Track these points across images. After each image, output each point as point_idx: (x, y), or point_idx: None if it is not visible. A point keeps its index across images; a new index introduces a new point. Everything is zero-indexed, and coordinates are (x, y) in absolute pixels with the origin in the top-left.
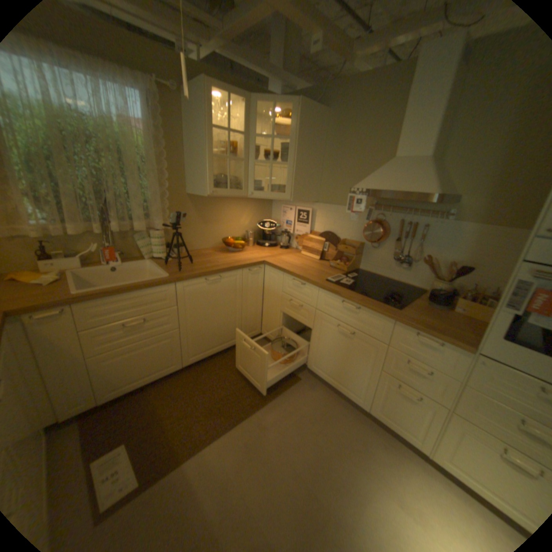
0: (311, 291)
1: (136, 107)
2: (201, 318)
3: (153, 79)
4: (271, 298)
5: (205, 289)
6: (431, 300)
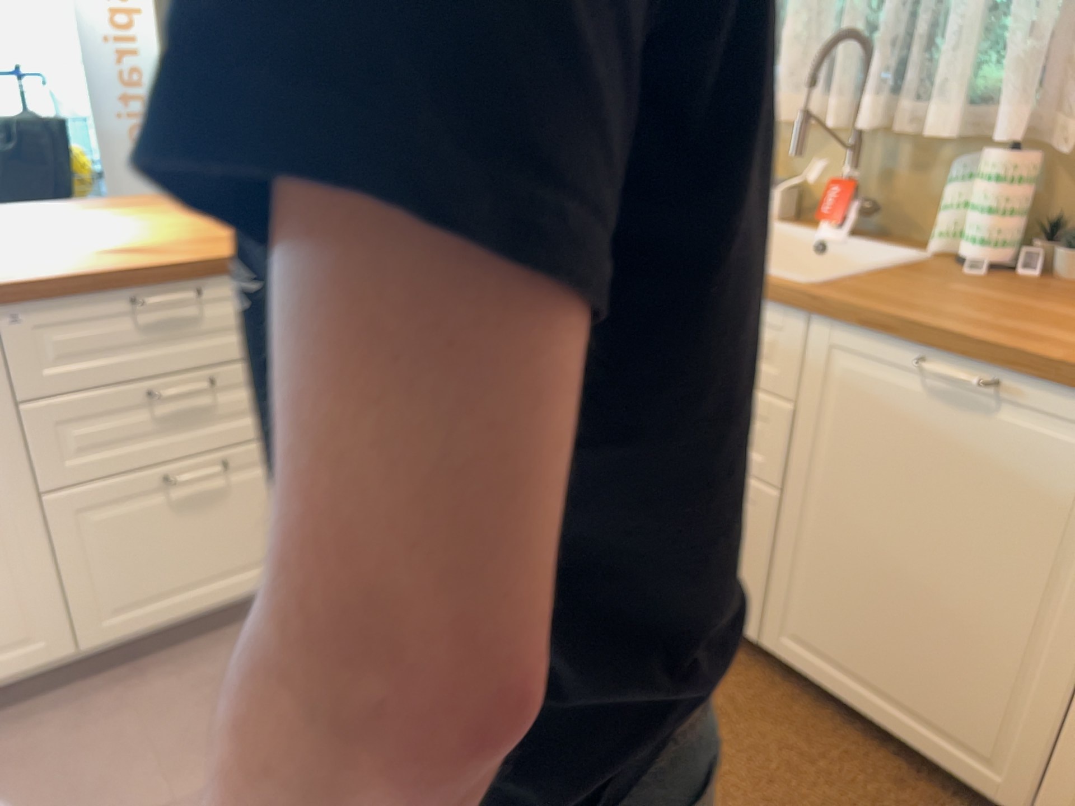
0: None
1: None
2: (862, 518)
3: None
4: None
5: (913, 409)
6: None
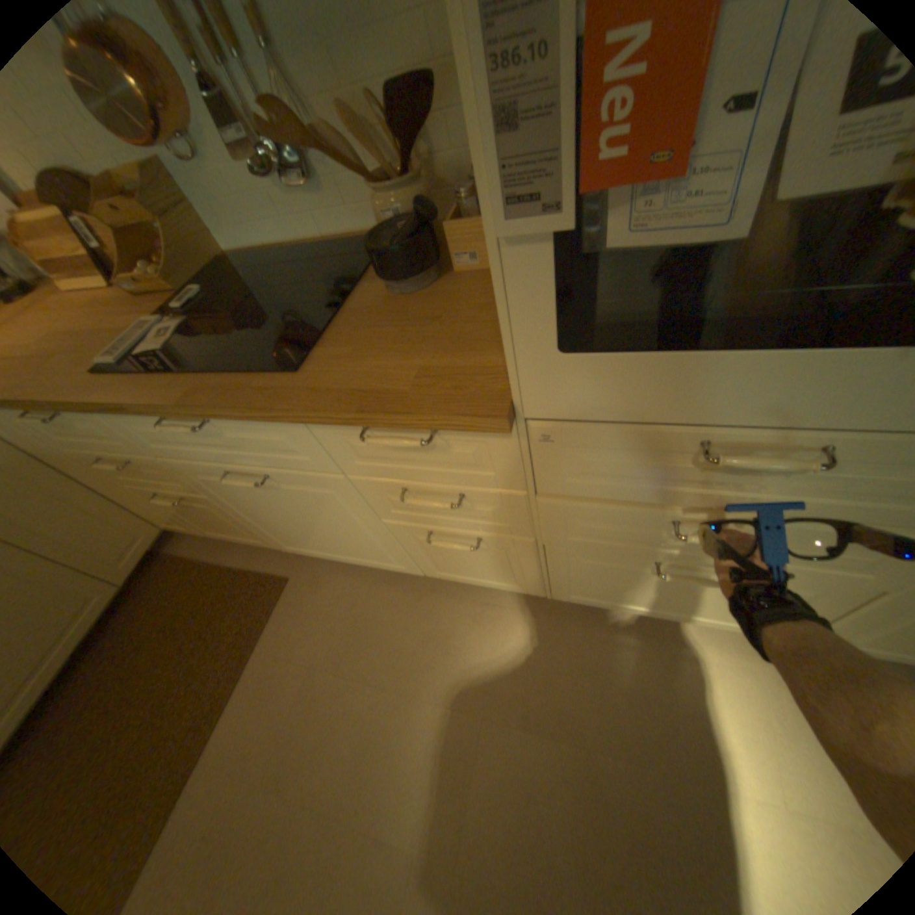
0: (92, 425)
1: None
2: None
3: None
4: (72, 469)
5: None
6: (379, 273)
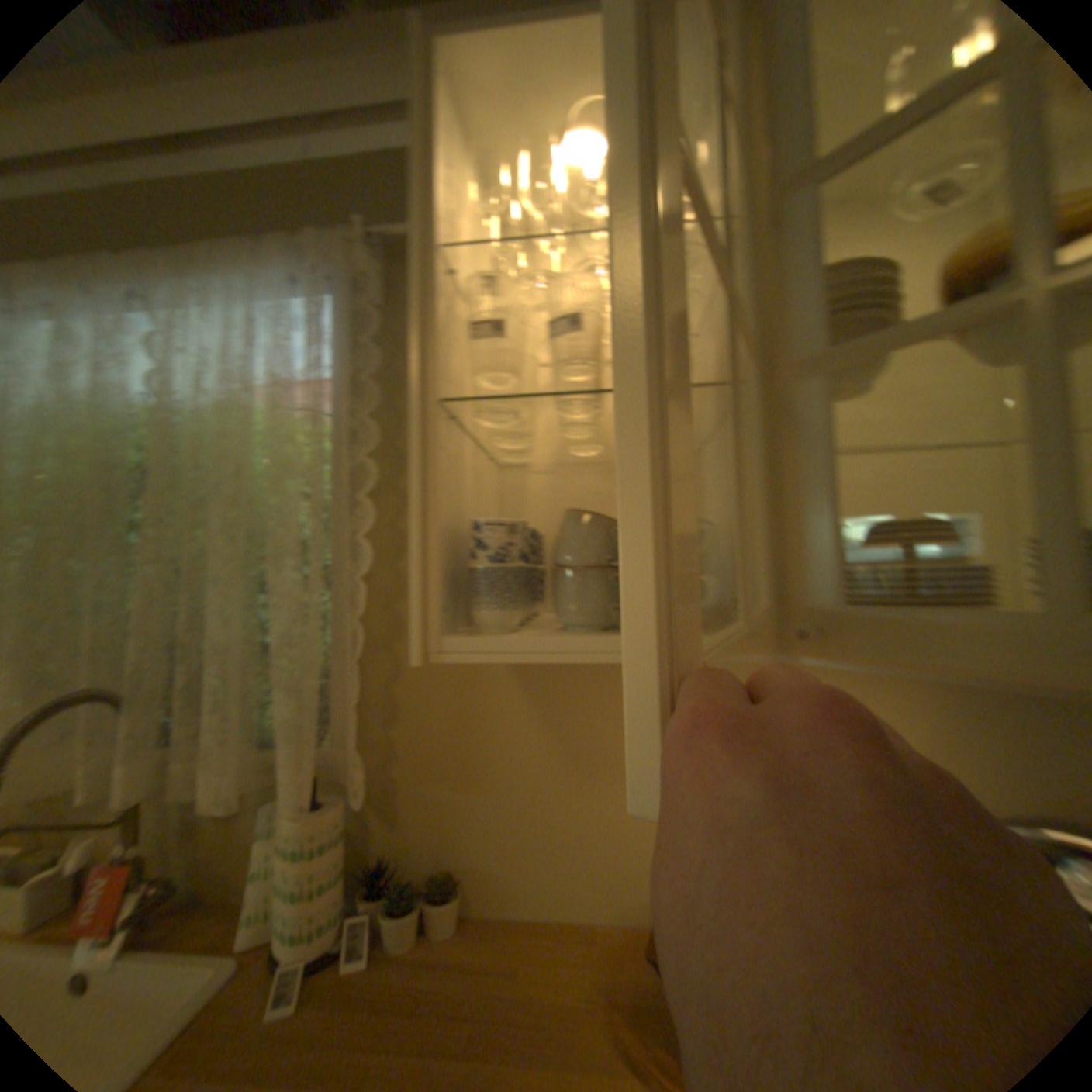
0: None
1: (320, 346)
2: None
3: (363, 235)
4: None
5: None
6: None
